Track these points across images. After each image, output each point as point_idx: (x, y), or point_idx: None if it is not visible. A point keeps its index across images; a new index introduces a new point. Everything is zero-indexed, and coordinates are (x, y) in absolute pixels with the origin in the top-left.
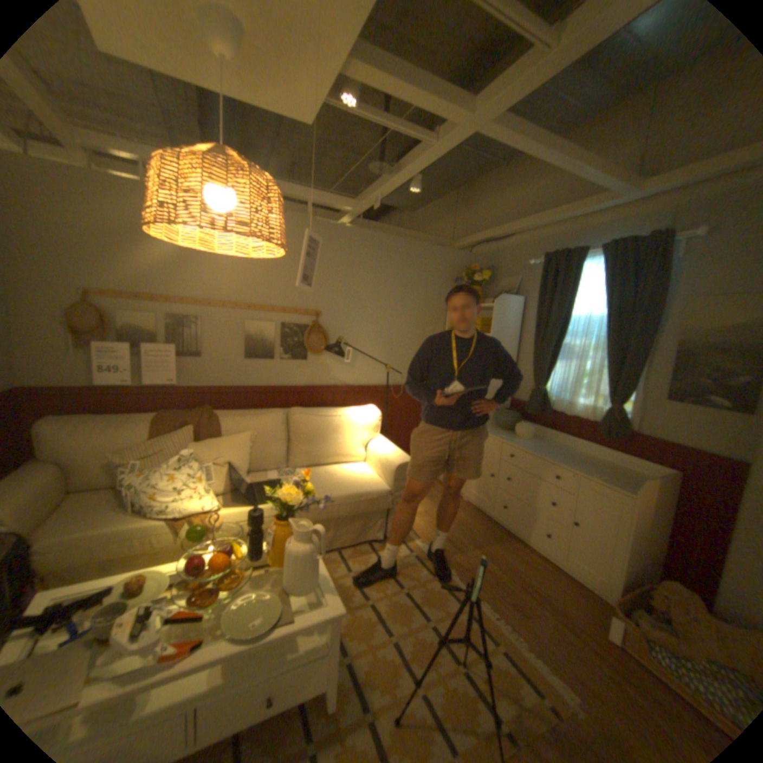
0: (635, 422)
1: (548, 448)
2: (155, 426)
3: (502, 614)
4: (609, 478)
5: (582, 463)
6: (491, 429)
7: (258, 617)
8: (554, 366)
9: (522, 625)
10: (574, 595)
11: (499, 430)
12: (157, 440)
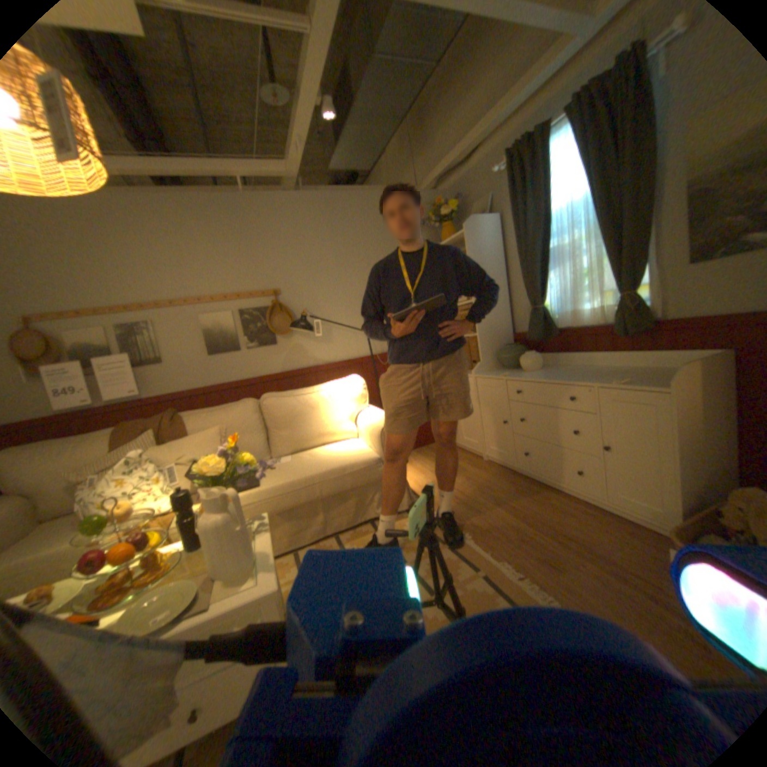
0: (657, 306)
1: (560, 372)
2: (114, 435)
3: (526, 572)
4: (635, 380)
5: (601, 375)
6: (495, 371)
7: (166, 608)
8: (548, 276)
9: (552, 580)
10: (623, 536)
11: (504, 370)
12: (117, 449)
